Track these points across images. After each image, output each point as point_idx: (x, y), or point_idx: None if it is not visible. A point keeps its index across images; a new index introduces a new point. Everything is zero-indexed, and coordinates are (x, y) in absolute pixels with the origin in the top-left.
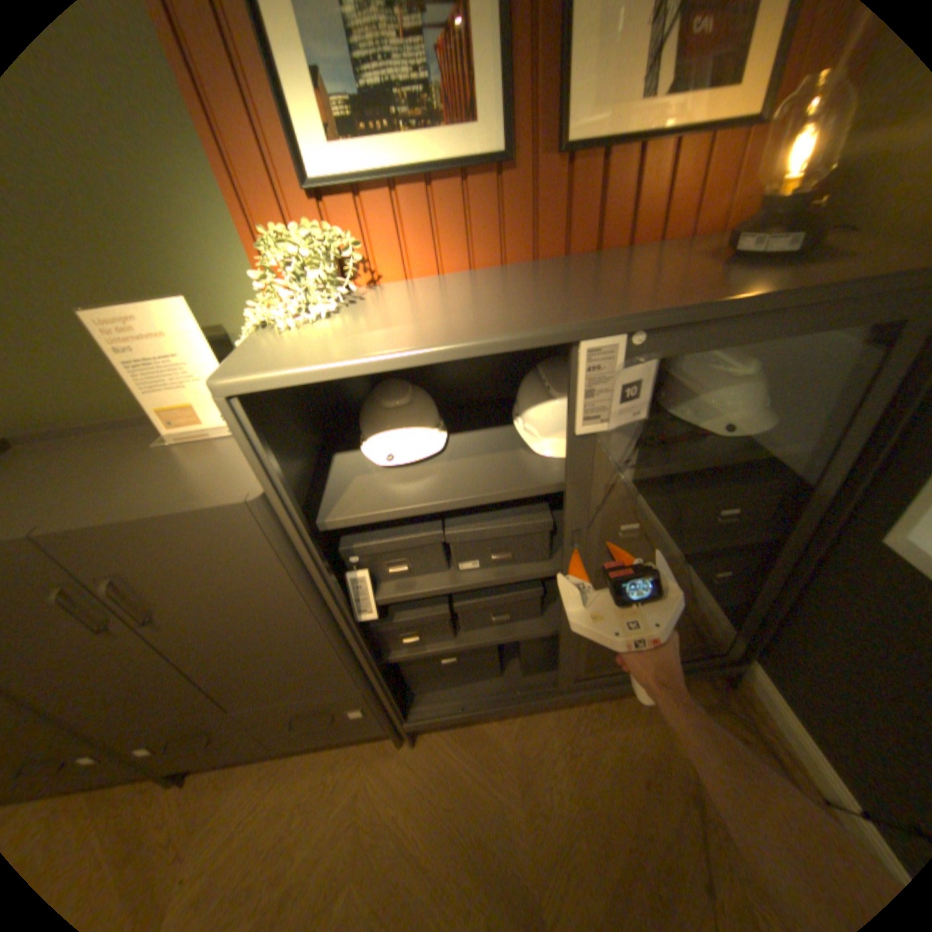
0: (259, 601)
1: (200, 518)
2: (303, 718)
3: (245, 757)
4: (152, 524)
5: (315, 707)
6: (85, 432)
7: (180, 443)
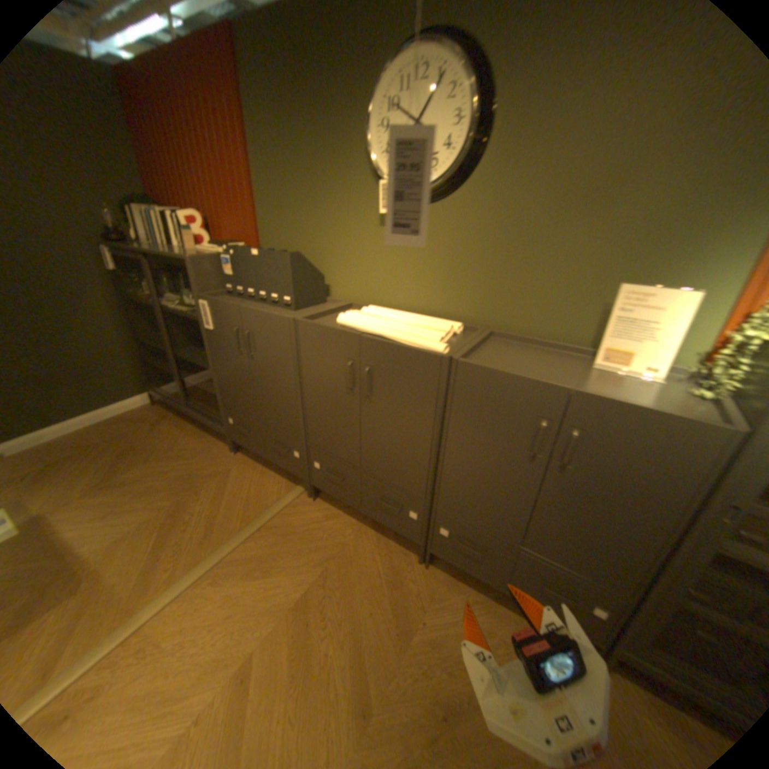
0: (653, 495)
1: (690, 426)
2: (564, 588)
3: (490, 583)
4: (652, 415)
5: (583, 588)
6: (537, 343)
7: (611, 373)
